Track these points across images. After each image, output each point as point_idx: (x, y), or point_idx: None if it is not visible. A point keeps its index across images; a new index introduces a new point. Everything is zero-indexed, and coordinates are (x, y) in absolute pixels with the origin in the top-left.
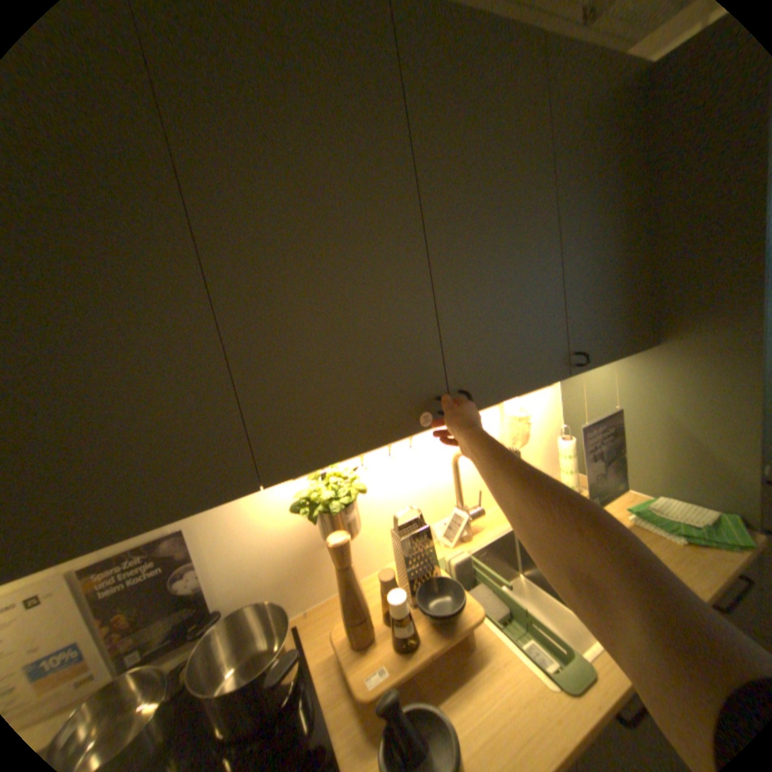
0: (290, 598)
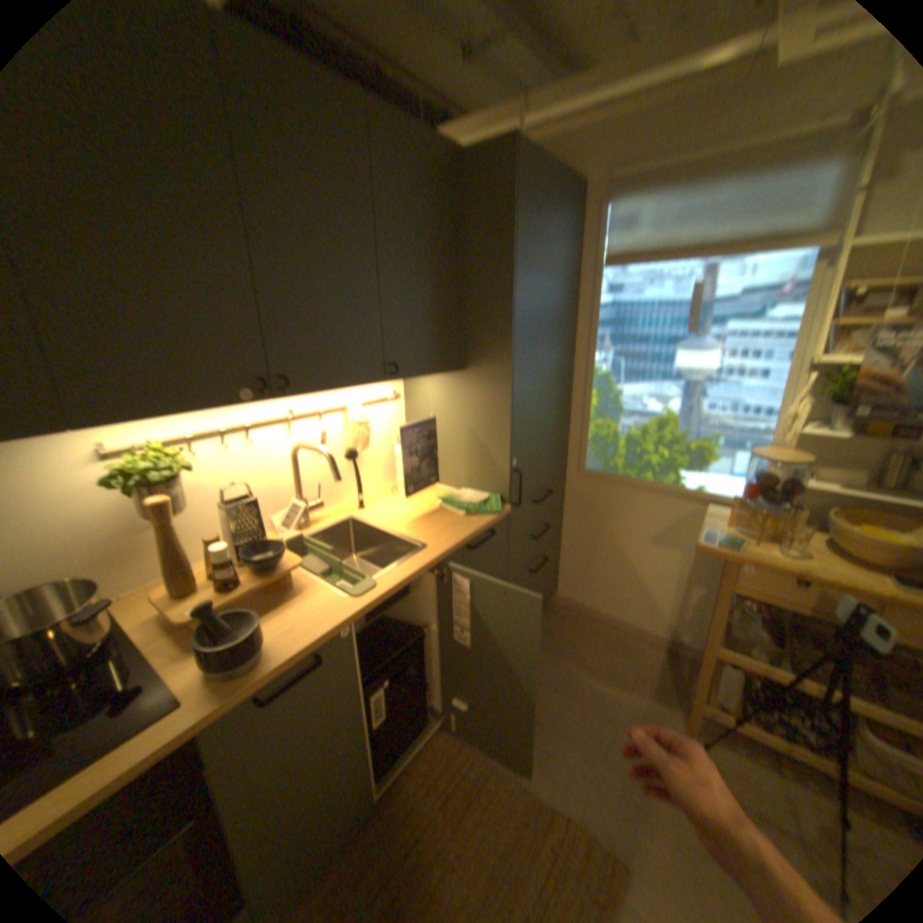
0: (99, 584)
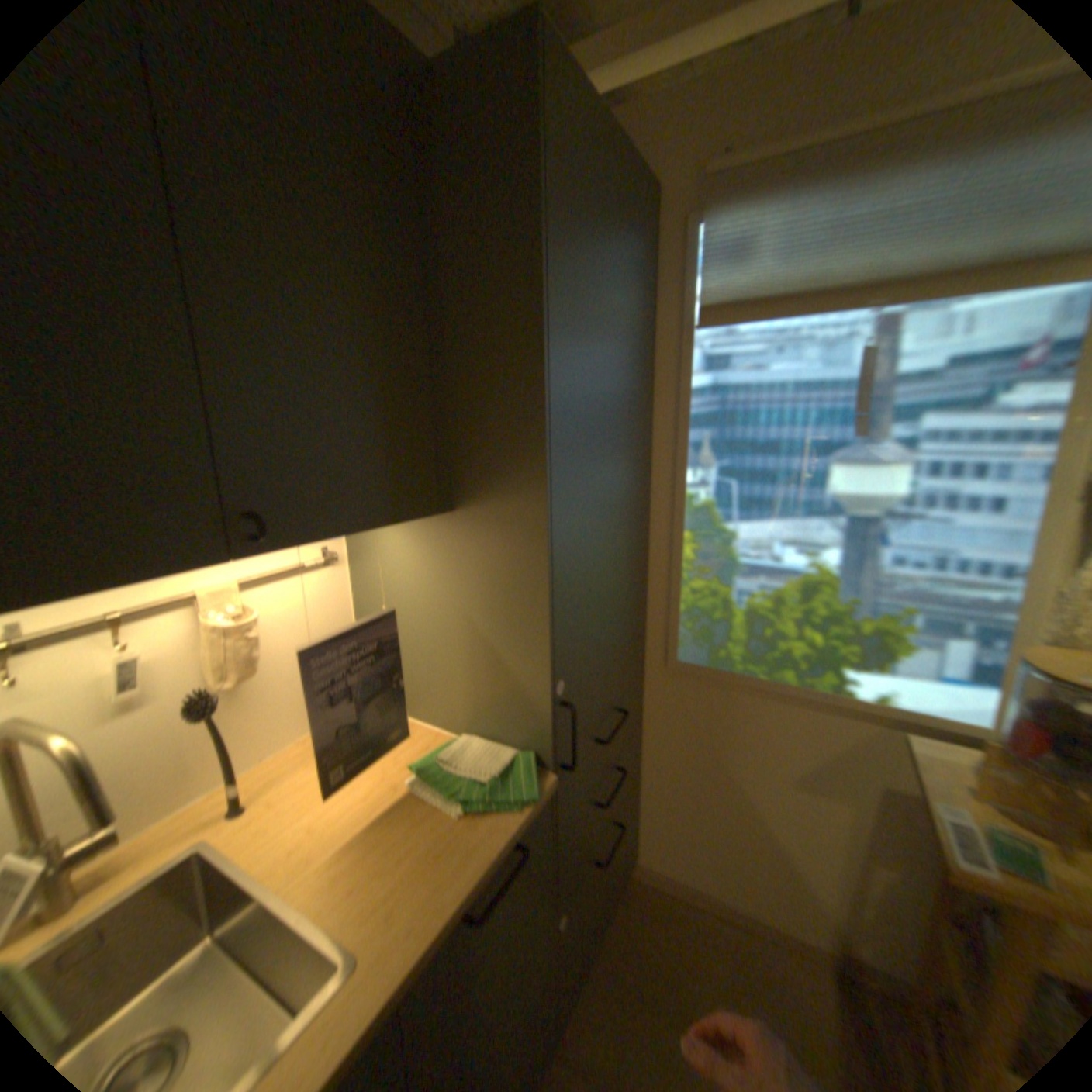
0: None
